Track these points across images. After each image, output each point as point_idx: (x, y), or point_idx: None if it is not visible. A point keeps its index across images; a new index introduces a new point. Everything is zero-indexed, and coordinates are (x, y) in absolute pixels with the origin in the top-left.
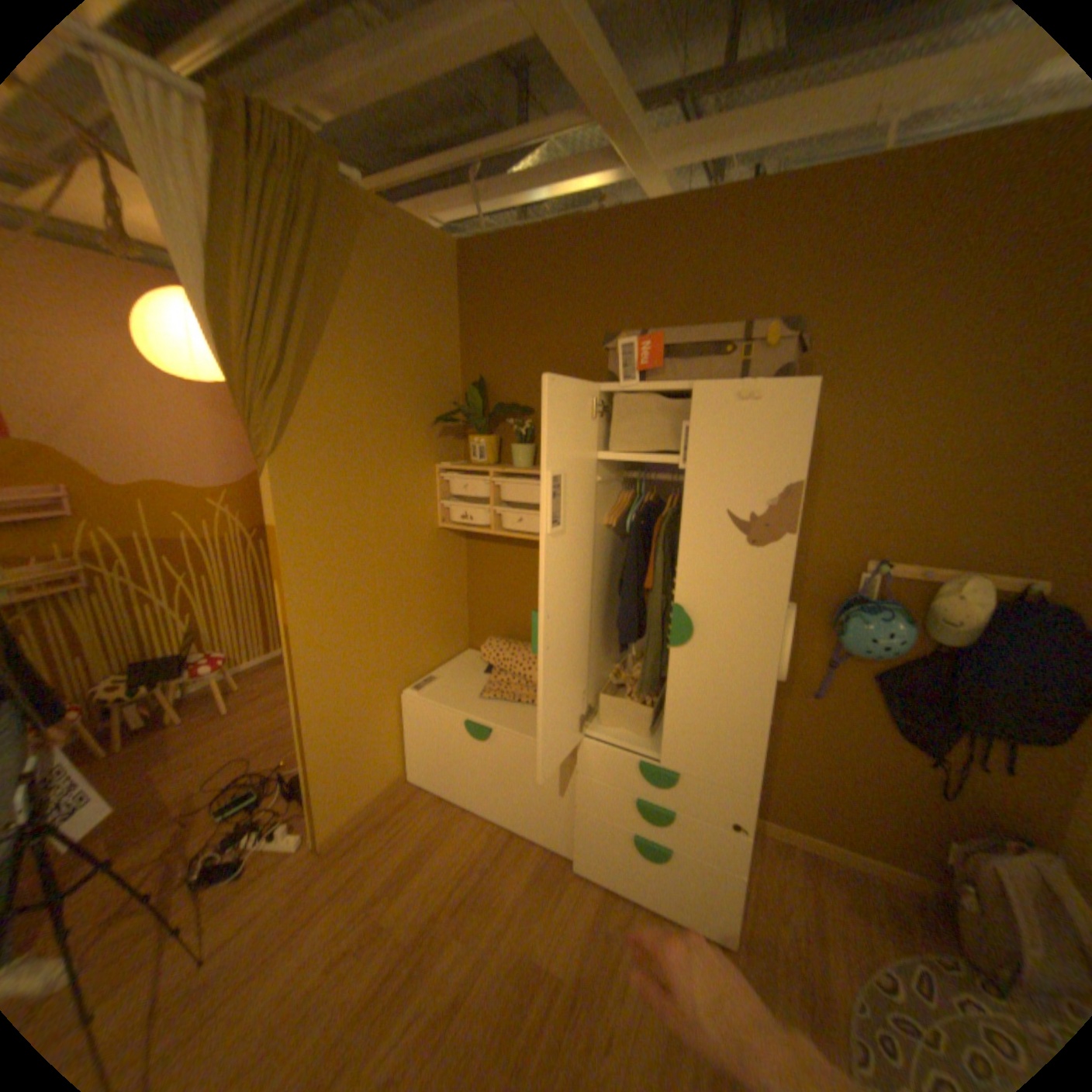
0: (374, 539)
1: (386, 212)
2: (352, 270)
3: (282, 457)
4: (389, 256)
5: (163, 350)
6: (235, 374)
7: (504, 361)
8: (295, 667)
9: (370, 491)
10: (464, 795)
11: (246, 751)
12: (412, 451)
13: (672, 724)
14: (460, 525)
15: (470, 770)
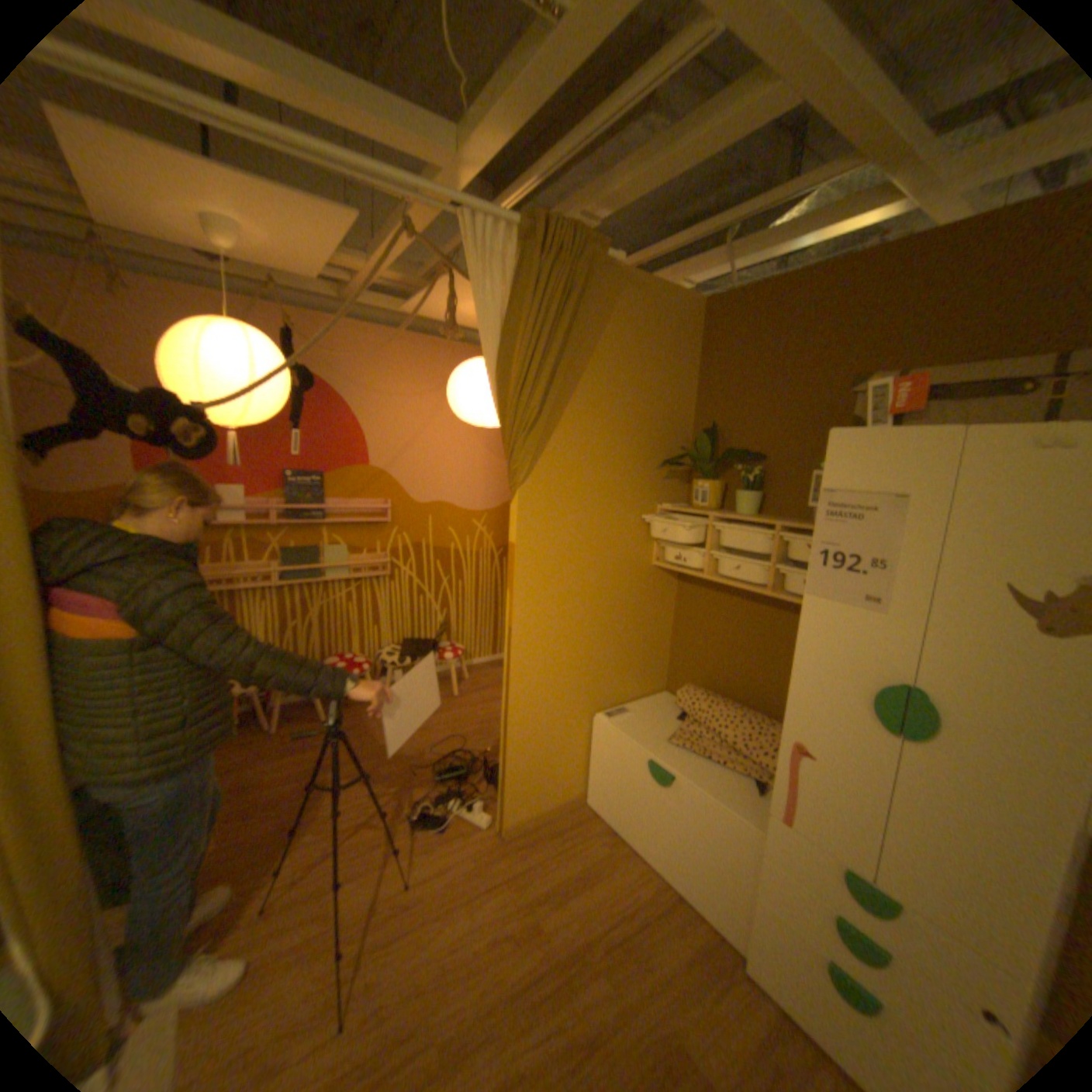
0: (591, 566)
1: (643, 281)
2: (607, 333)
3: (529, 488)
4: (640, 317)
5: (463, 404)
6: (506, 421)
7: (740, 407)
8: (511, 665)
9: (594, 523)
10: (639, 838)
11: (465, 731)
12: (637, 490)
13: (899, 838)
14: (673, 565)
15: (648, 813)
